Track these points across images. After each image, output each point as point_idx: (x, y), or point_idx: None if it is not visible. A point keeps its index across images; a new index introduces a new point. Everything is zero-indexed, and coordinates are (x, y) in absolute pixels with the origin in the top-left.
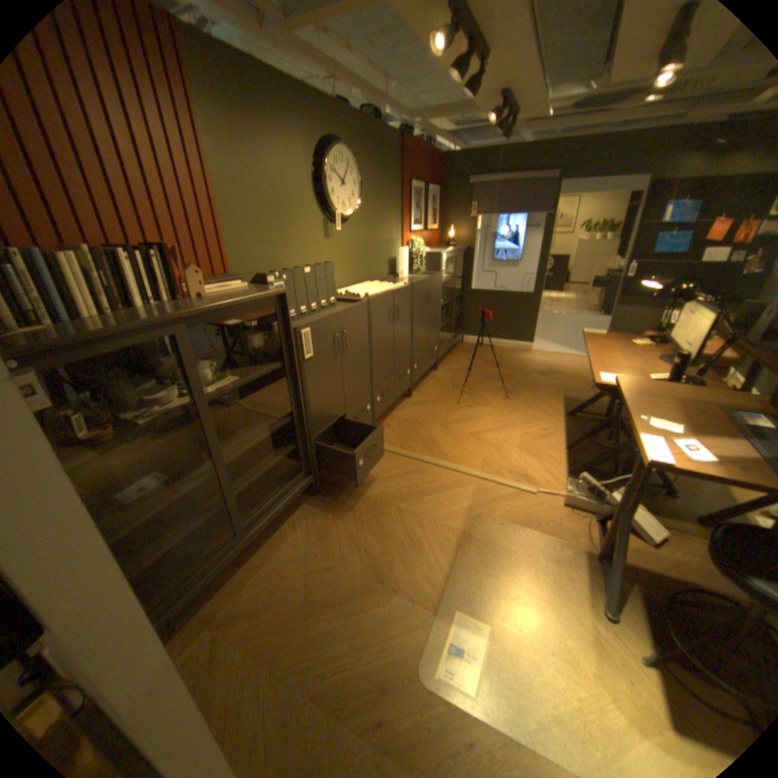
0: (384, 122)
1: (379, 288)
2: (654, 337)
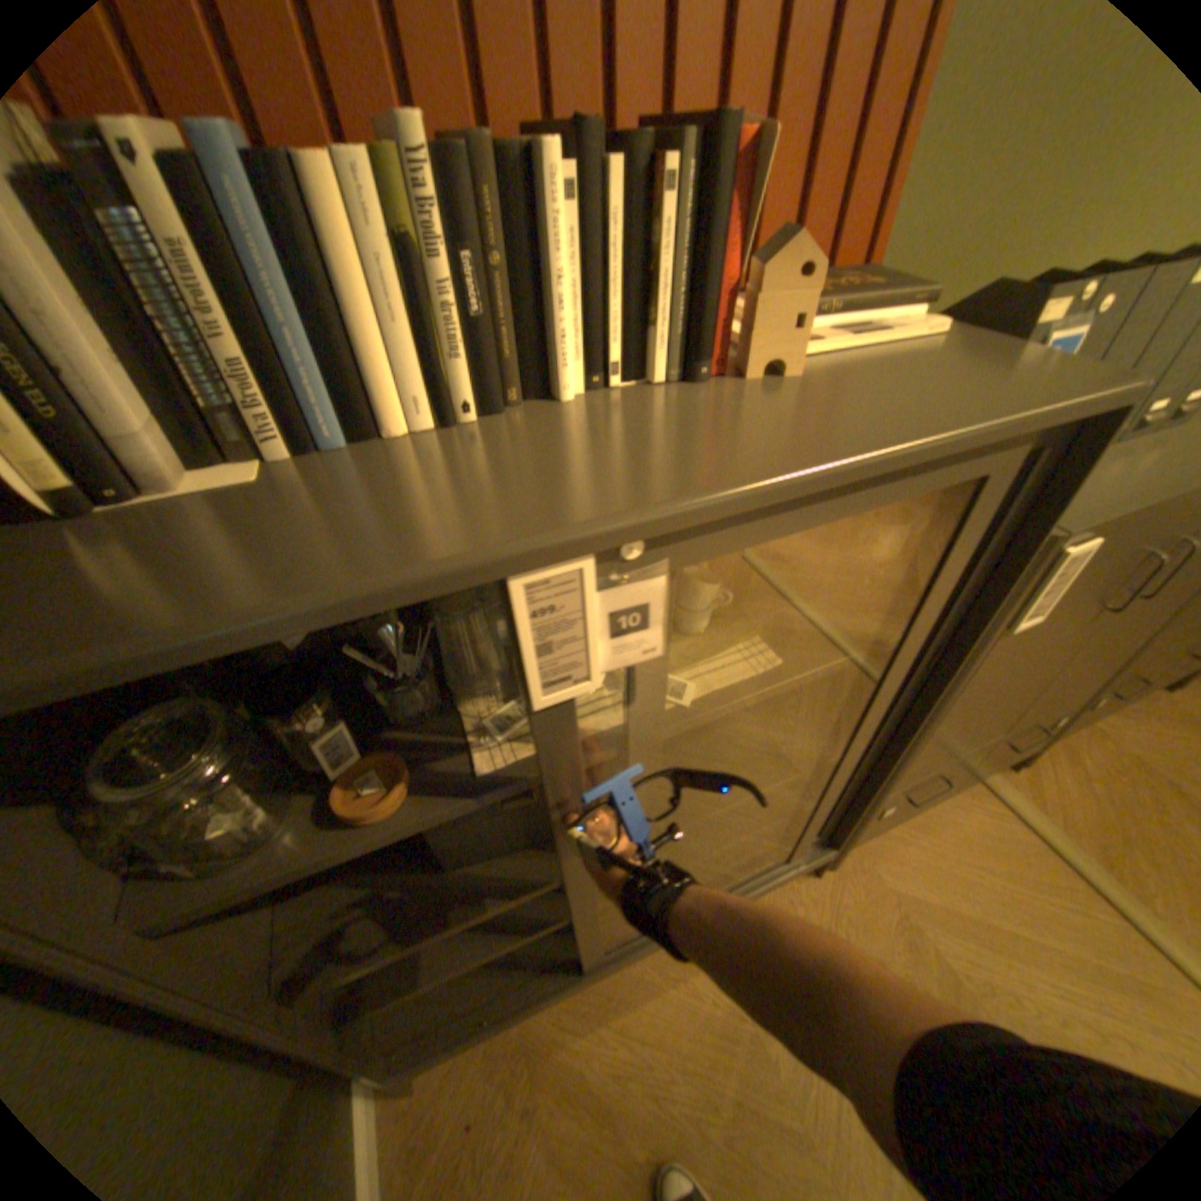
0: None
1: None
2: None
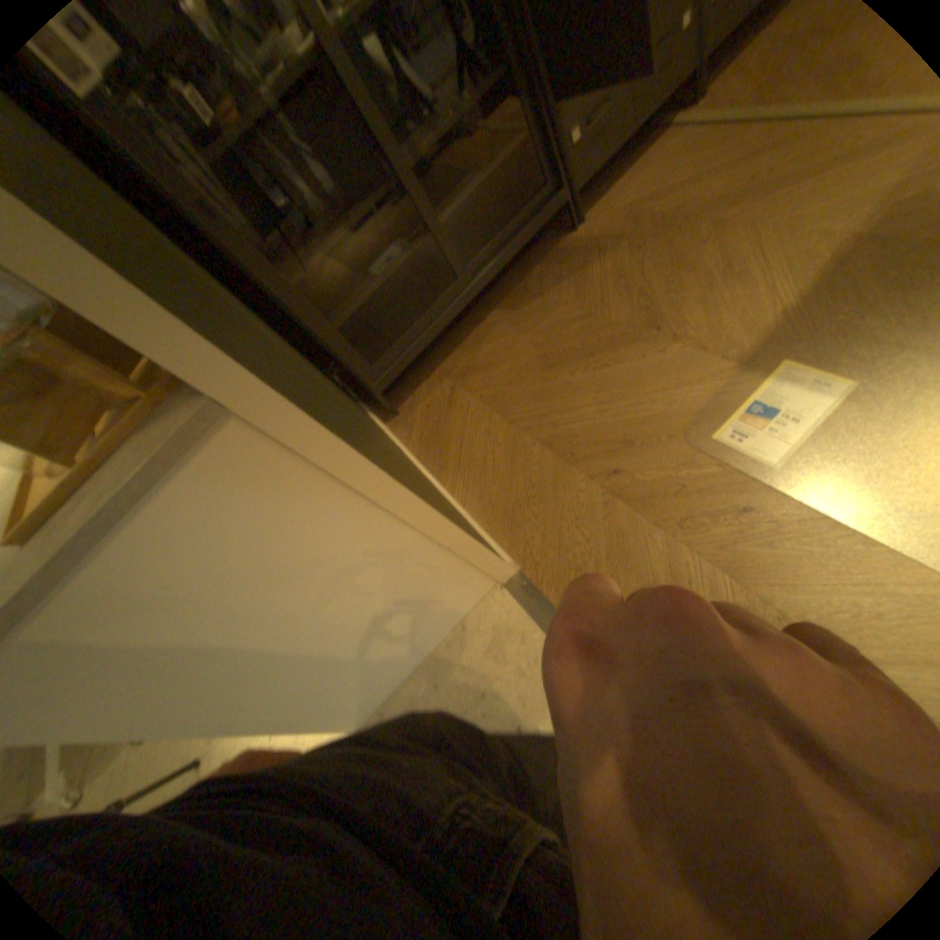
0: None
1: None
2: None
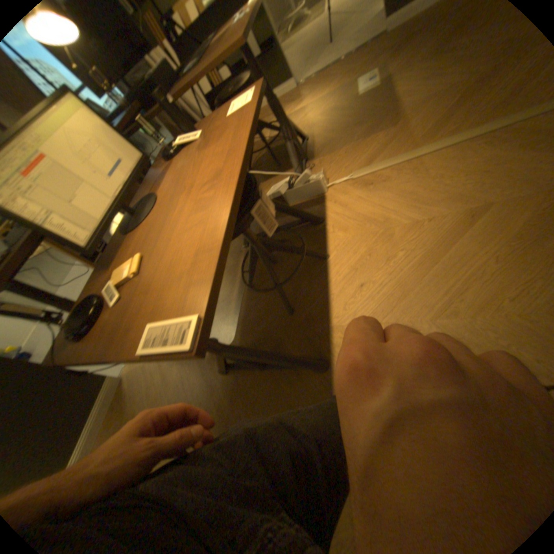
0: None
1: None
2: (76, 326)
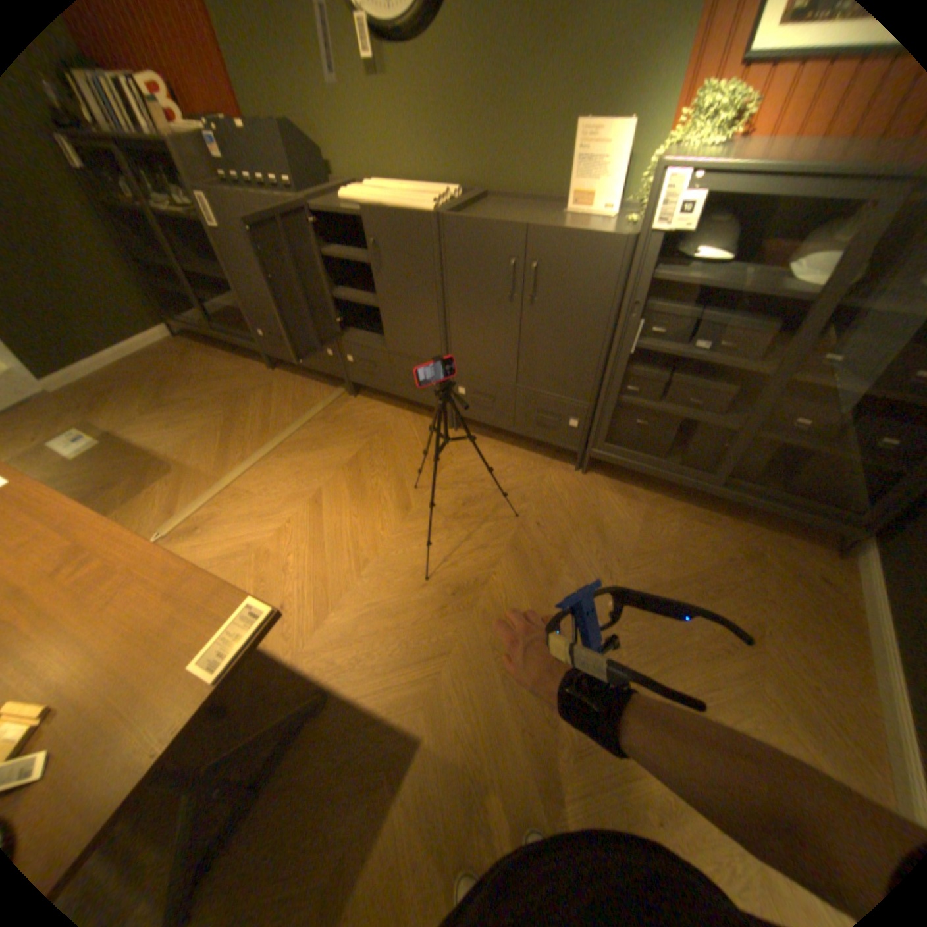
0: None
1: (389, 195)
2: None
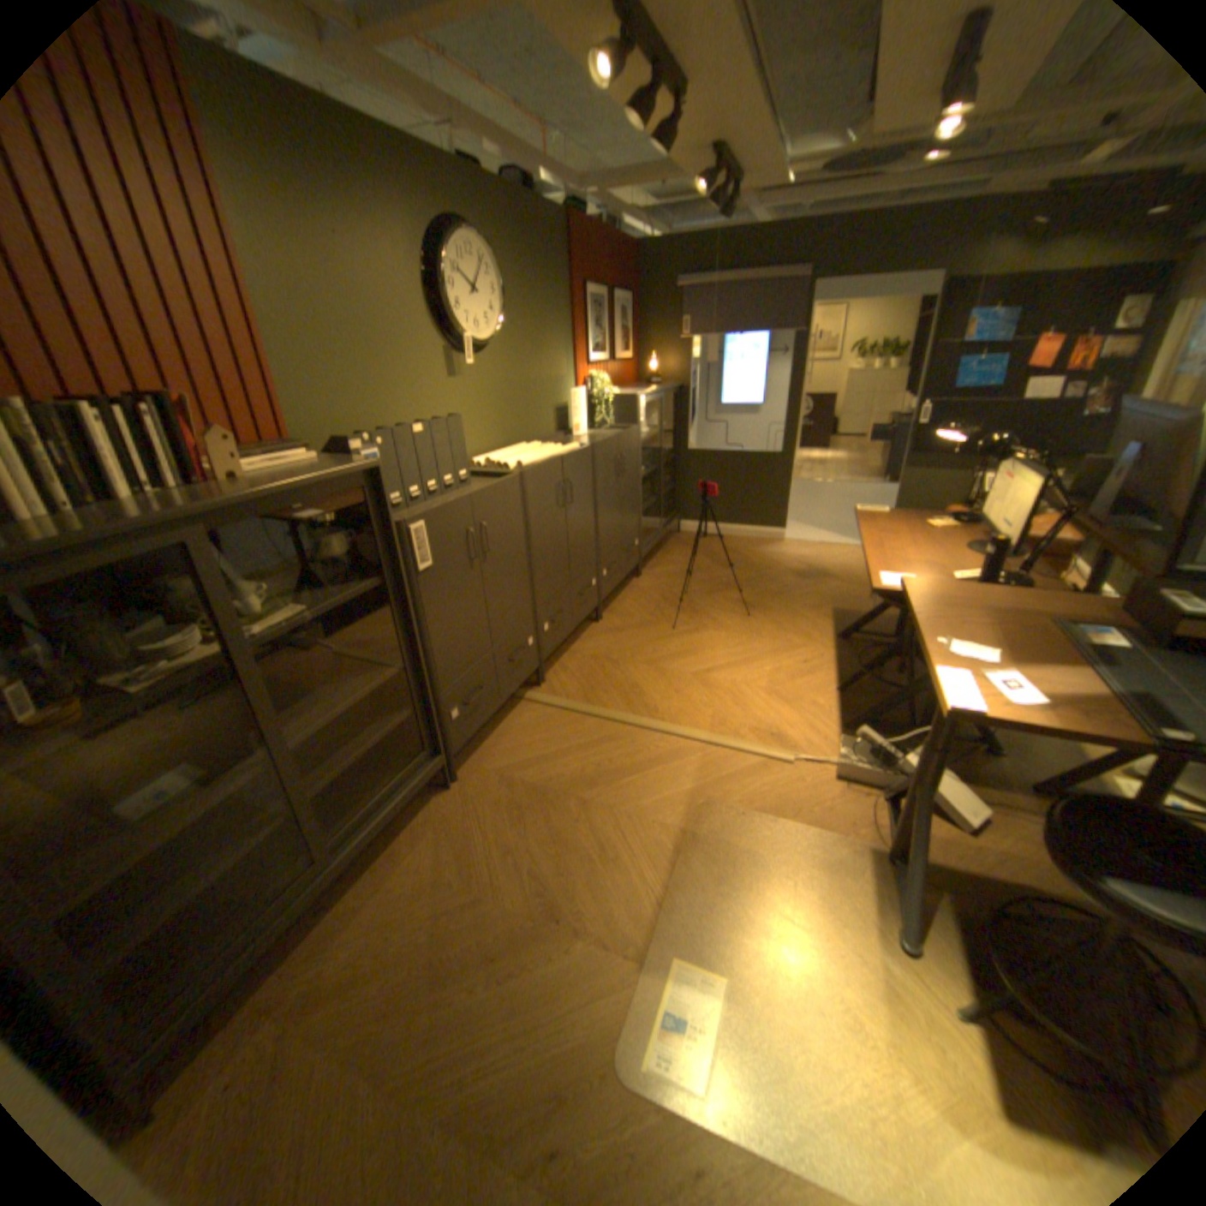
0: (539, 194)
1: (541, 453)
2: (959, 514)
